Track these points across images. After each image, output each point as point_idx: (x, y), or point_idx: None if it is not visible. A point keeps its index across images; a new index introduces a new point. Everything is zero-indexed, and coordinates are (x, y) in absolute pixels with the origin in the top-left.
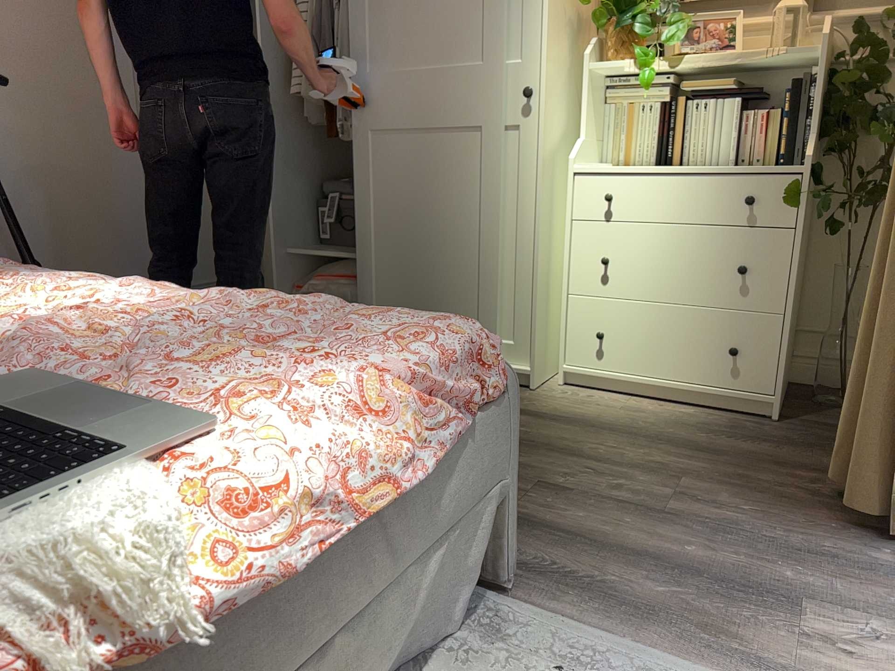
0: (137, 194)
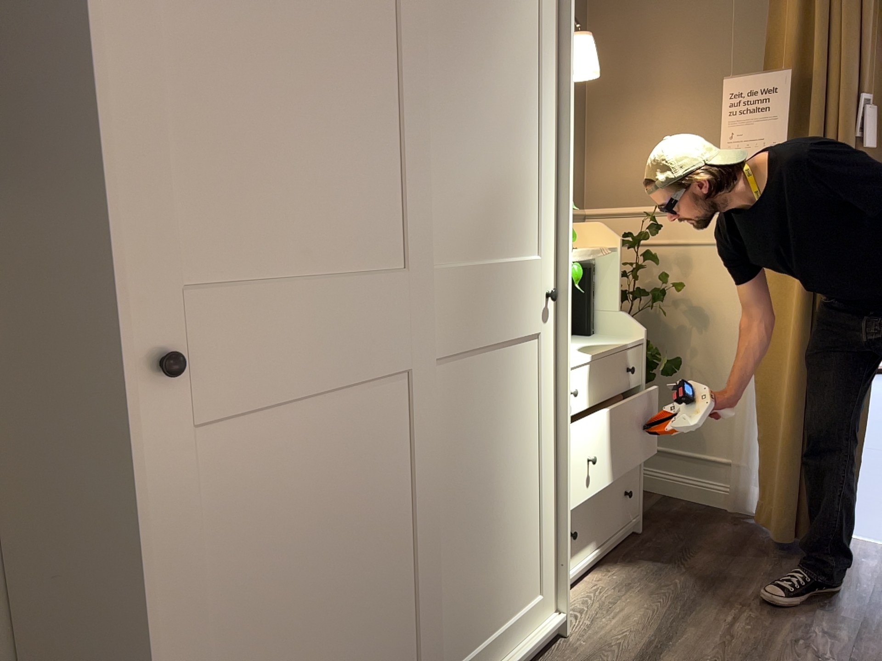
0: None
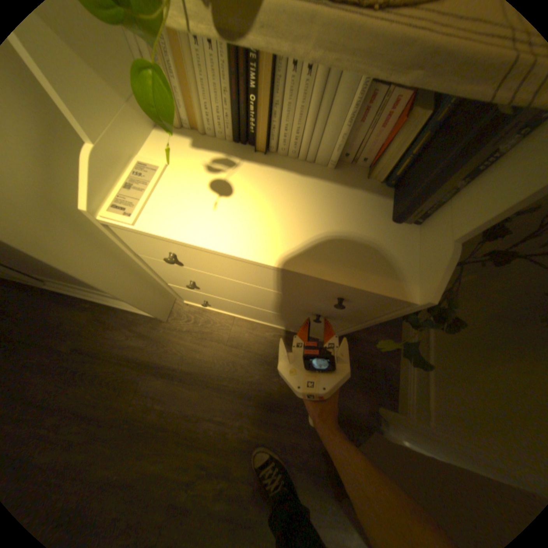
0: None
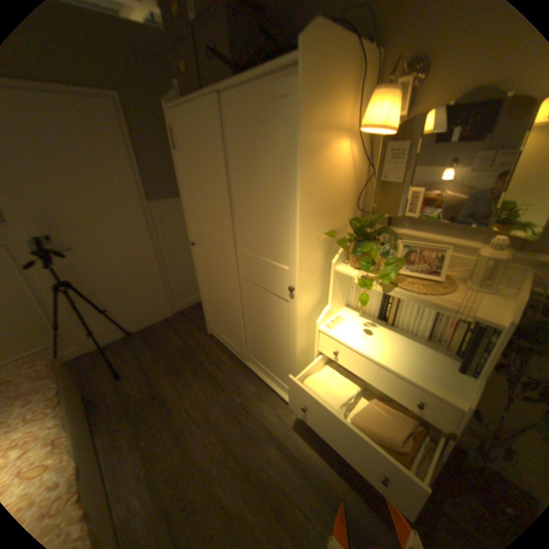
0: (152, 266)
